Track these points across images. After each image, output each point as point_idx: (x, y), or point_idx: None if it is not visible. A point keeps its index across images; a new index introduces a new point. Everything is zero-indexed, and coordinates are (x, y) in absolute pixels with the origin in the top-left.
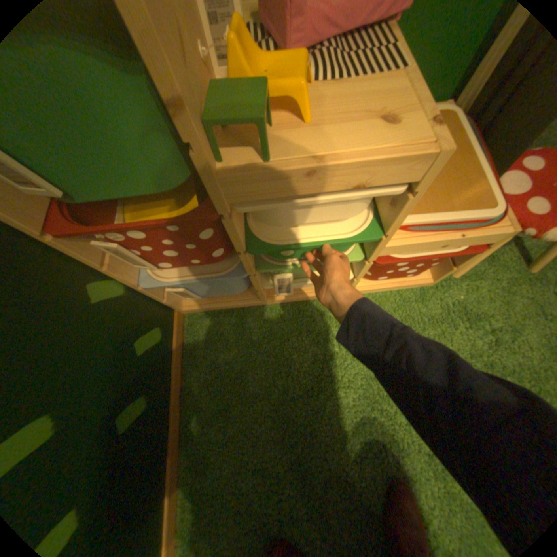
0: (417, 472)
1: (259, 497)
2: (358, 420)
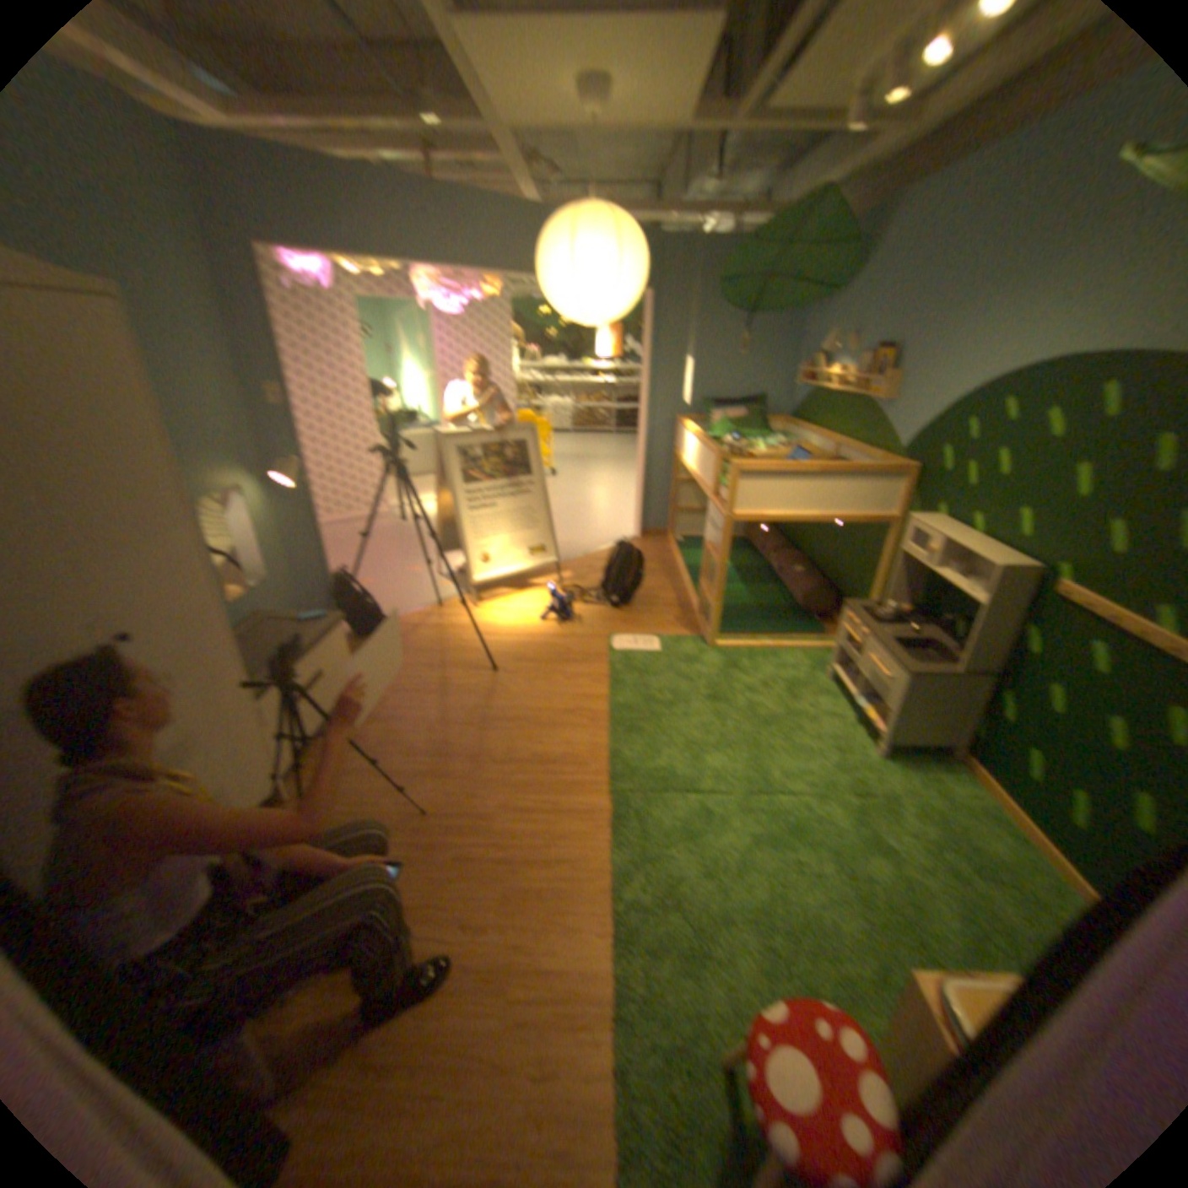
0: (859, 869)
1: (985, 867)
2: (920, 910)
